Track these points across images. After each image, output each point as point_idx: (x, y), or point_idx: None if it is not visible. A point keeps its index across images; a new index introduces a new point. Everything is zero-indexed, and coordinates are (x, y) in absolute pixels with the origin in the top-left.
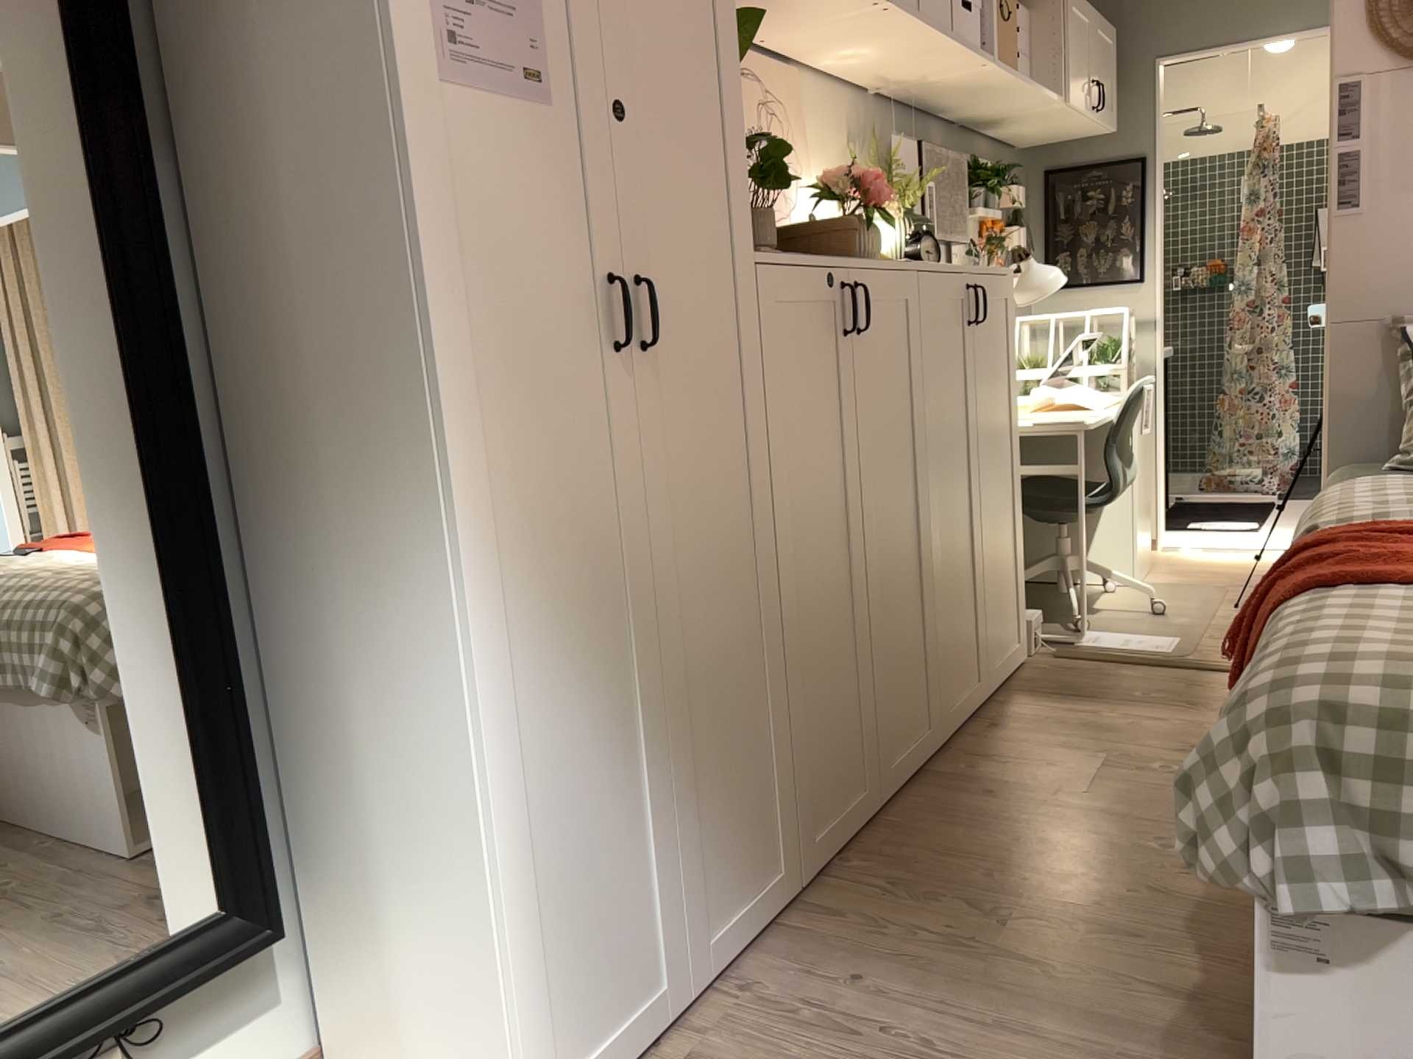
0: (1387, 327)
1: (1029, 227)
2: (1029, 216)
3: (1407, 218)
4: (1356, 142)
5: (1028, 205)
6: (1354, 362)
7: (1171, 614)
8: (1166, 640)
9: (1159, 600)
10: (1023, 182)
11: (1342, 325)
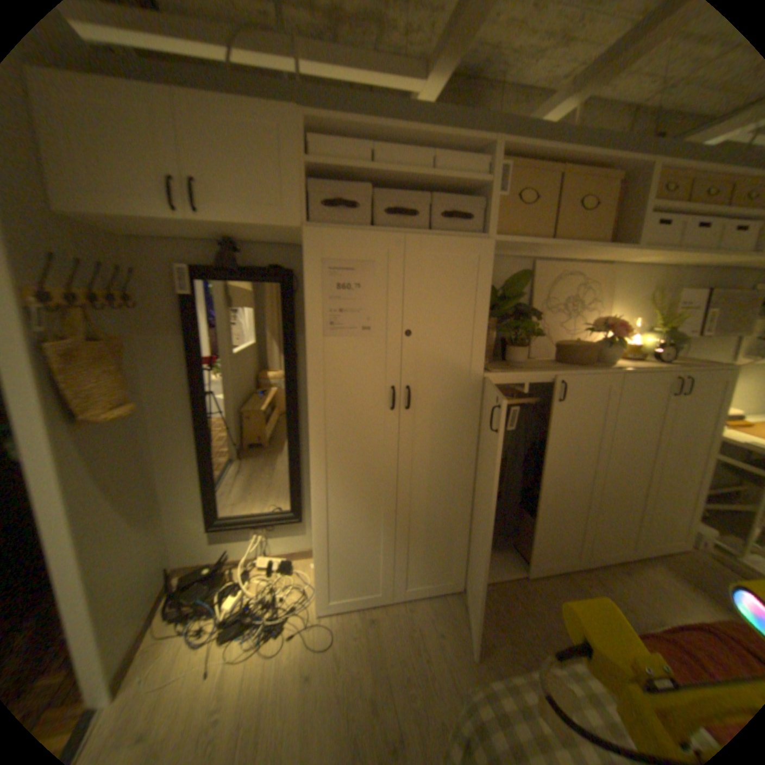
0: None
1: None
2: None
3: None
4: None
5: None
6: None
7: None
8: None
9: None
10: None
11: None
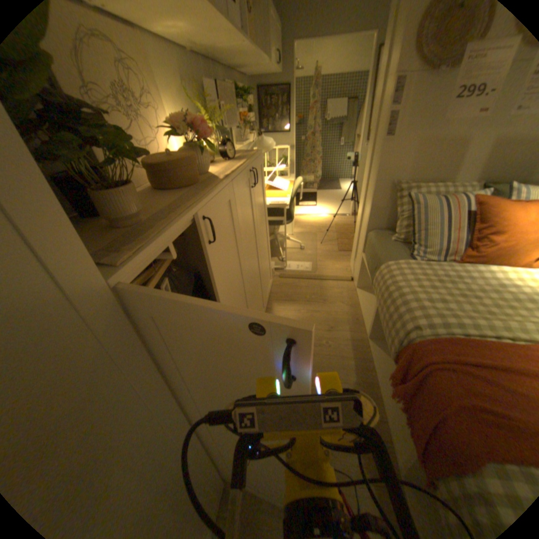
0: (398, 184)
1: (254, 108)
2: (254, 103)
3: (413, 141)
4: (403, 104)
5: (254, 98)
6: (384, 195)
7: (306, 250)
8: (309, 264)
9: (303, 246)
10: (251, 89)
11: (382, 181)
